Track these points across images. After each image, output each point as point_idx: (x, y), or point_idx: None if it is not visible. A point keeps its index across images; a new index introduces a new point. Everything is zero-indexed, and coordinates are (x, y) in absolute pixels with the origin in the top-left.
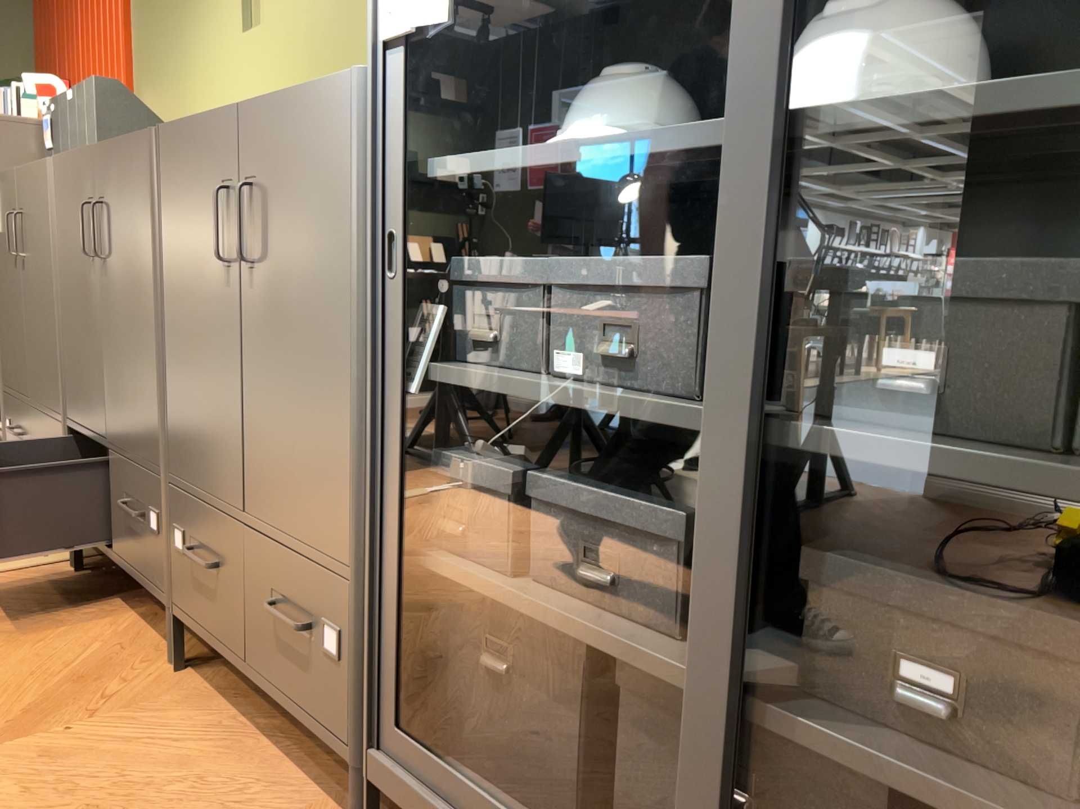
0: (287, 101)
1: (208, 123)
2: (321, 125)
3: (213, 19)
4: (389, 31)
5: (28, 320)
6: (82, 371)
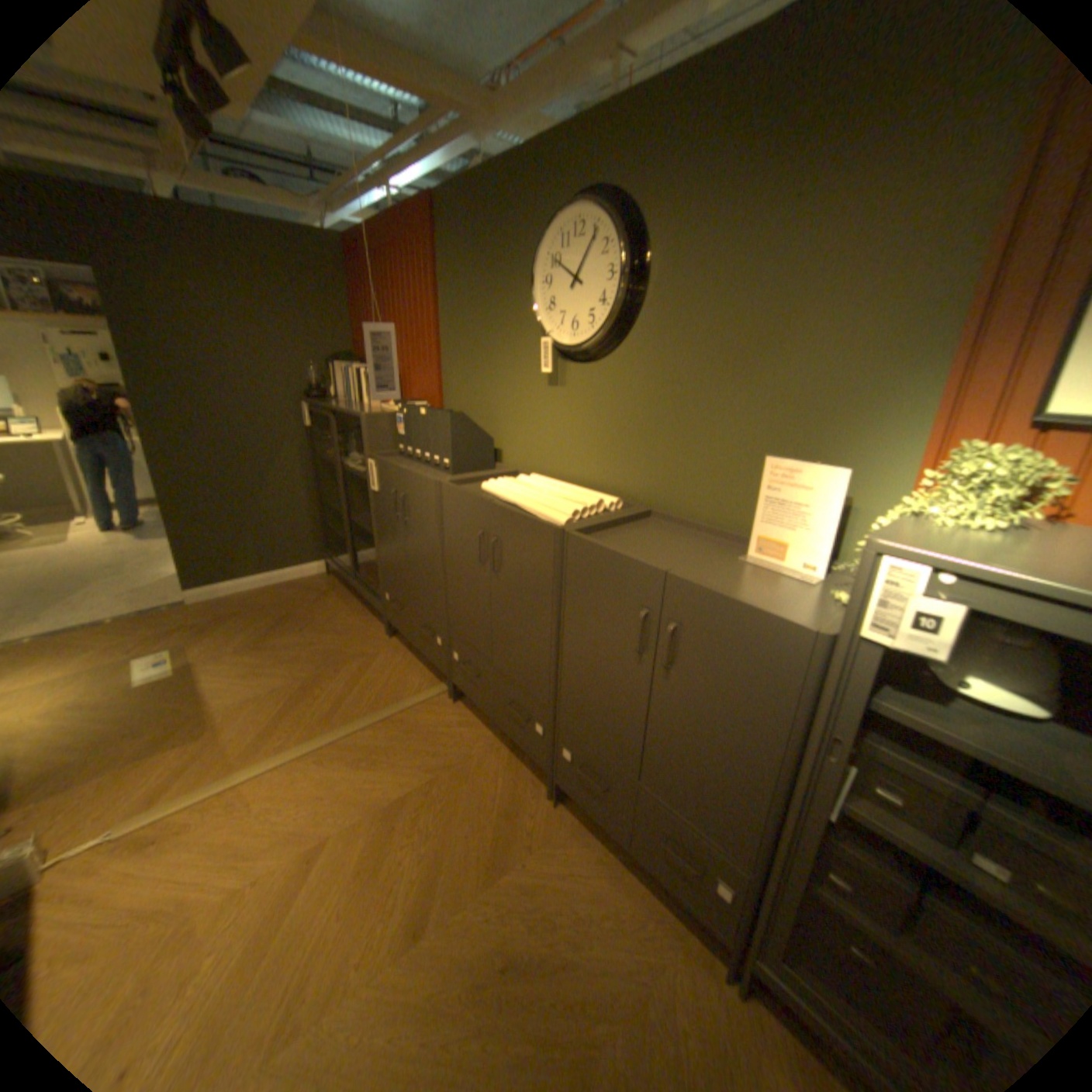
0: (729, 605)
1: (628, 564)
2: (770, 642)
3: (519, 364)
4: (869, 634)
5: (409, 555)
6: (467, 613)
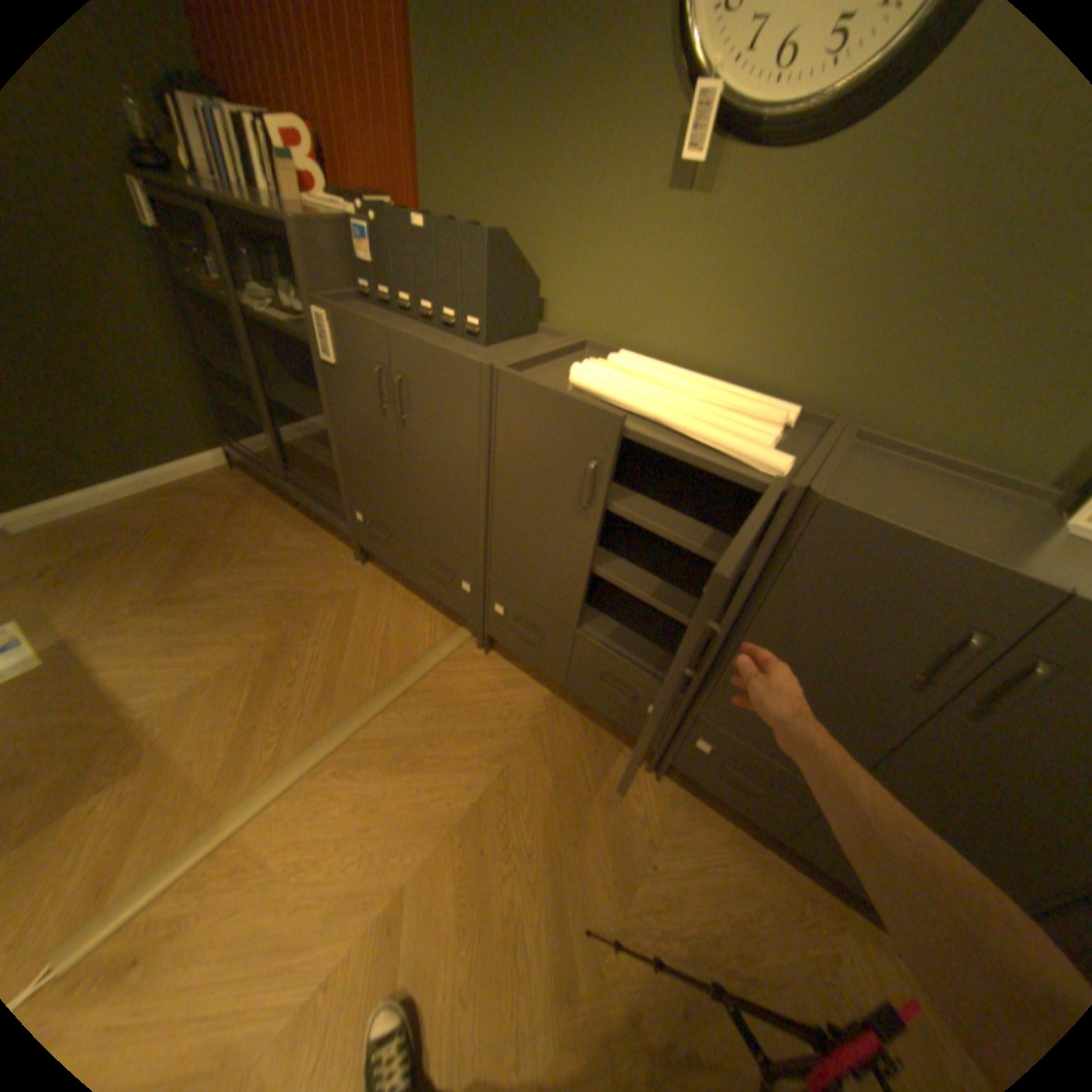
0: None
1: (974, 565)
2: None
3: (606, 137)
4: None
5: (410, 470)
6: (534, 565)
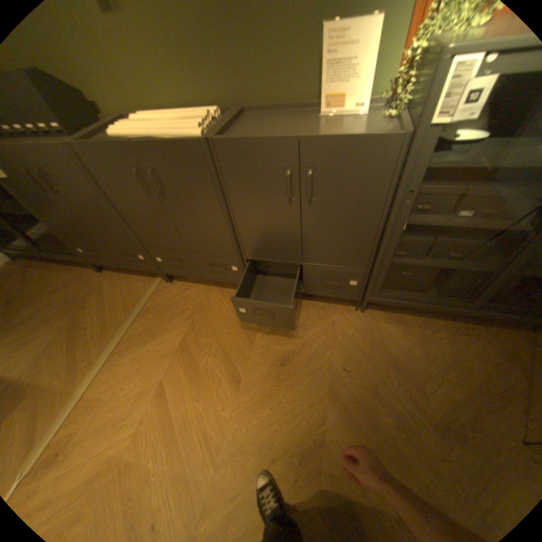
0: (346, 141)
1: (268, 143)
2: (374, 153)
3: None
4: (435, 120)
5: (79, 215)
6: (154, 232)
